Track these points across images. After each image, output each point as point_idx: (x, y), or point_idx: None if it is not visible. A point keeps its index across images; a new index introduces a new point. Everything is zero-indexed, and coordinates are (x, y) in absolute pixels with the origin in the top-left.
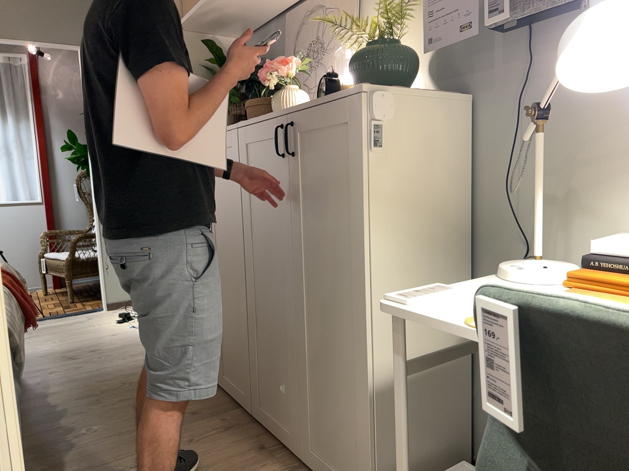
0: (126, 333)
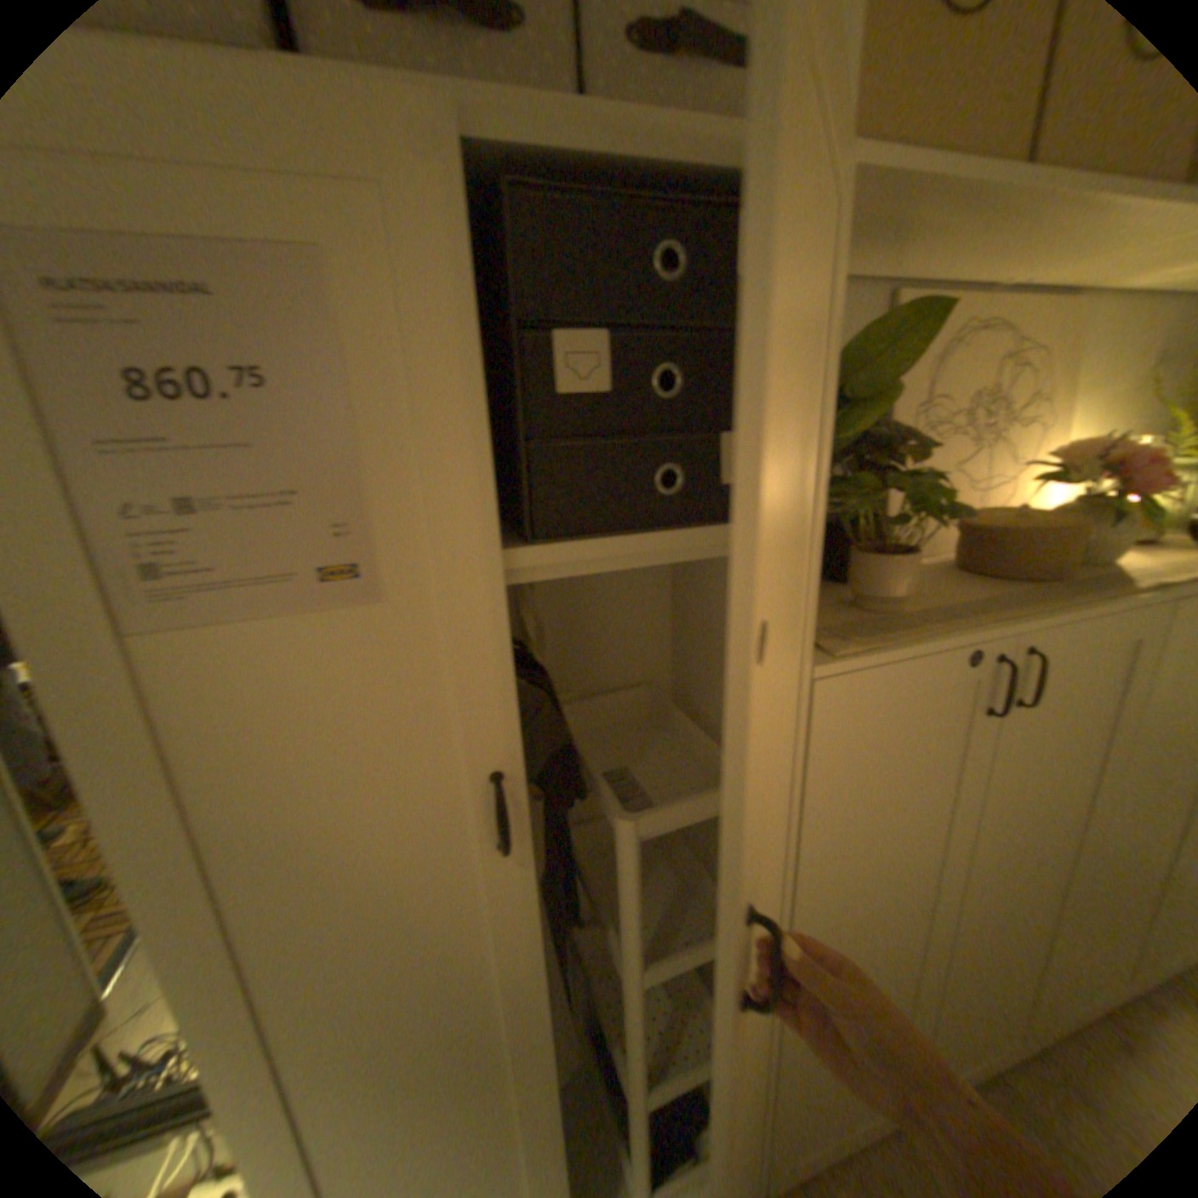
0: None
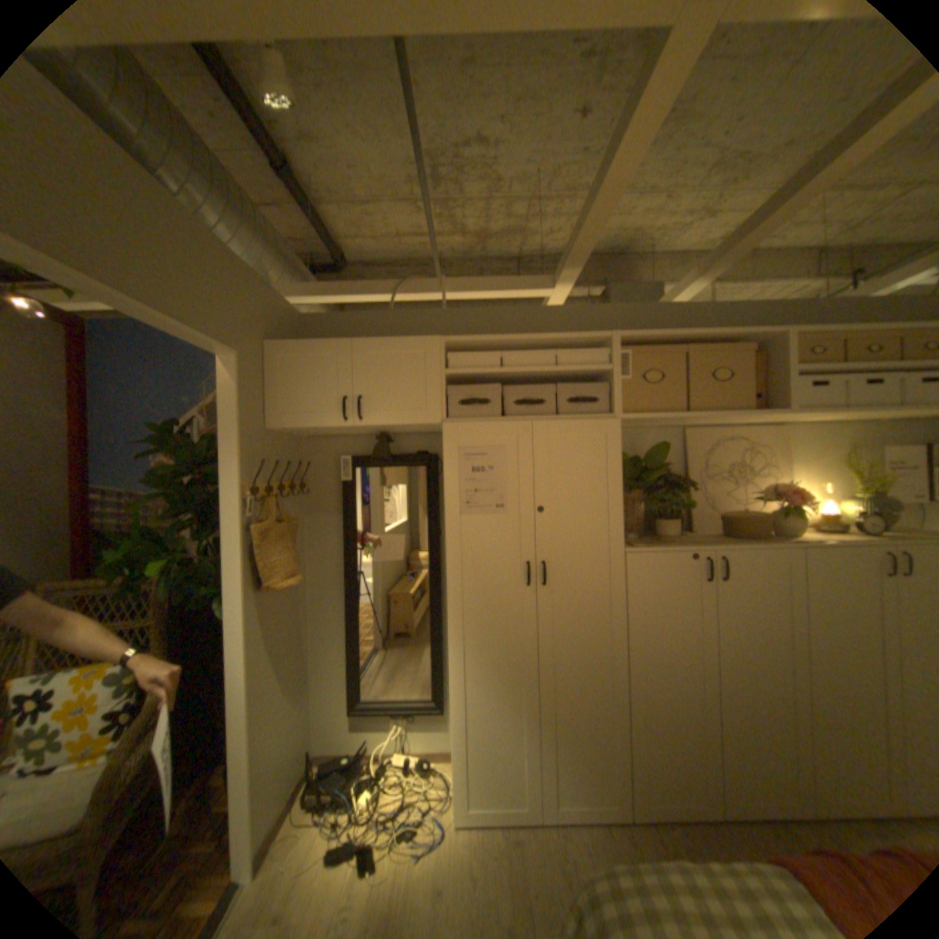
0: (447, 874)
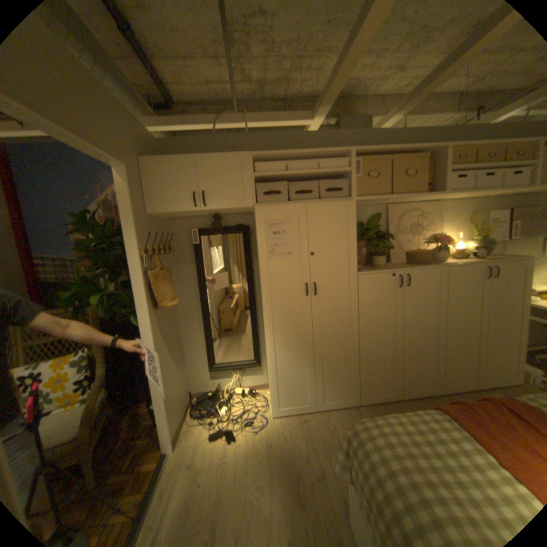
0: (272, 438)
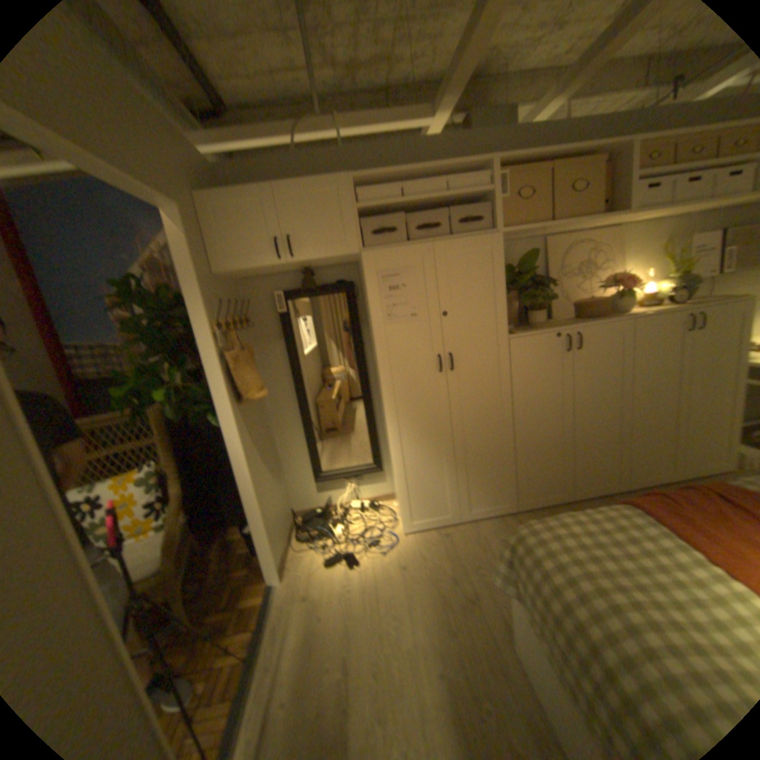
0: (407, 558)
